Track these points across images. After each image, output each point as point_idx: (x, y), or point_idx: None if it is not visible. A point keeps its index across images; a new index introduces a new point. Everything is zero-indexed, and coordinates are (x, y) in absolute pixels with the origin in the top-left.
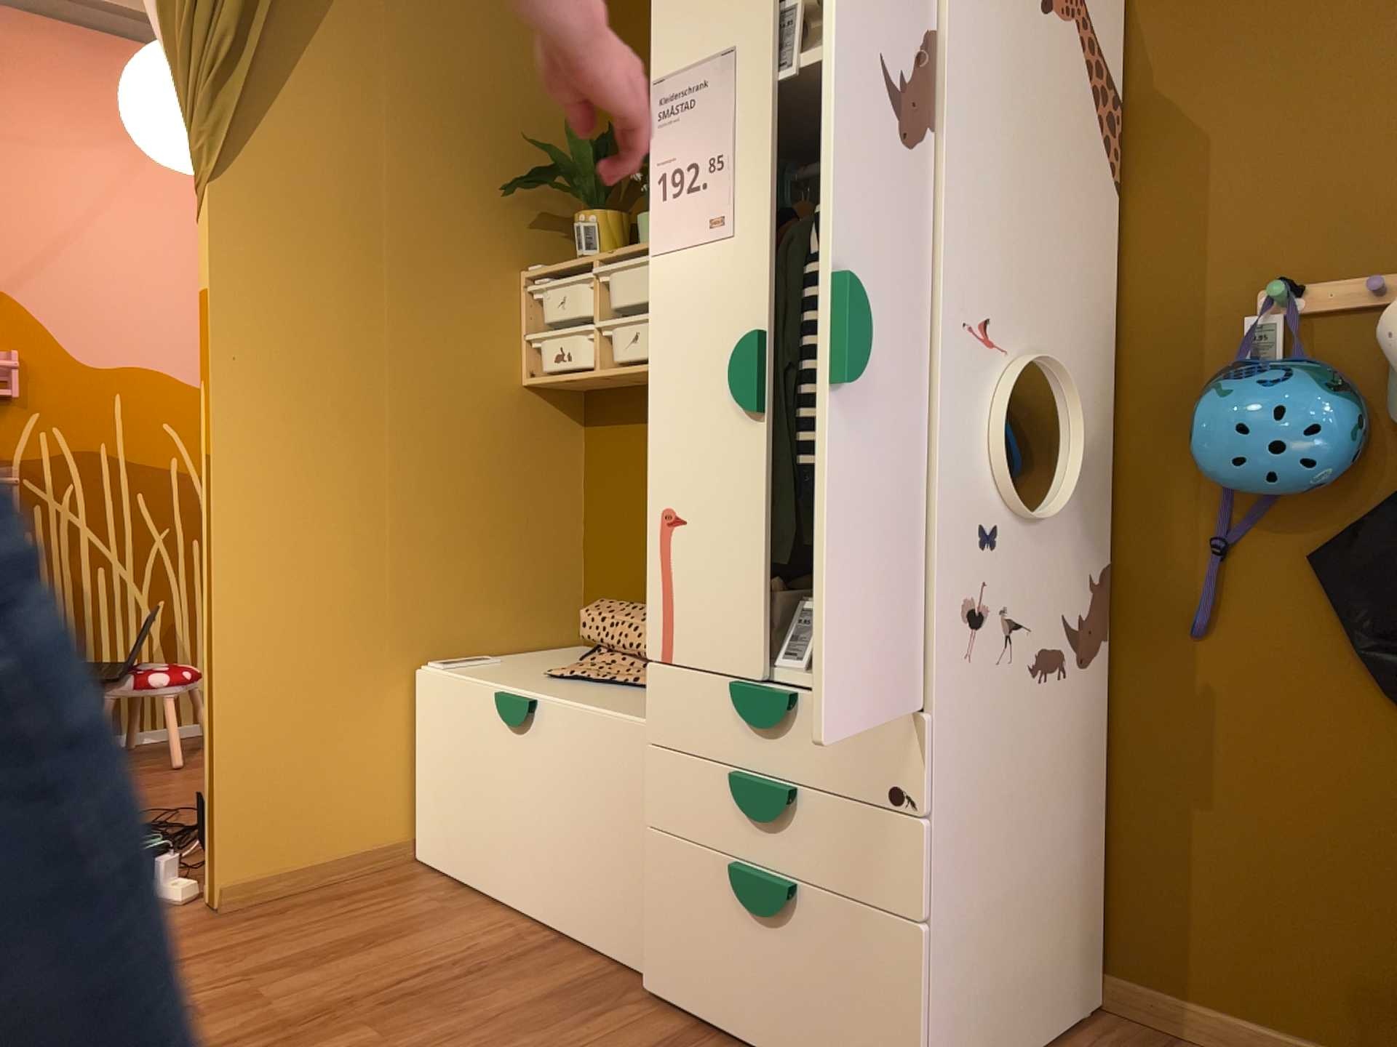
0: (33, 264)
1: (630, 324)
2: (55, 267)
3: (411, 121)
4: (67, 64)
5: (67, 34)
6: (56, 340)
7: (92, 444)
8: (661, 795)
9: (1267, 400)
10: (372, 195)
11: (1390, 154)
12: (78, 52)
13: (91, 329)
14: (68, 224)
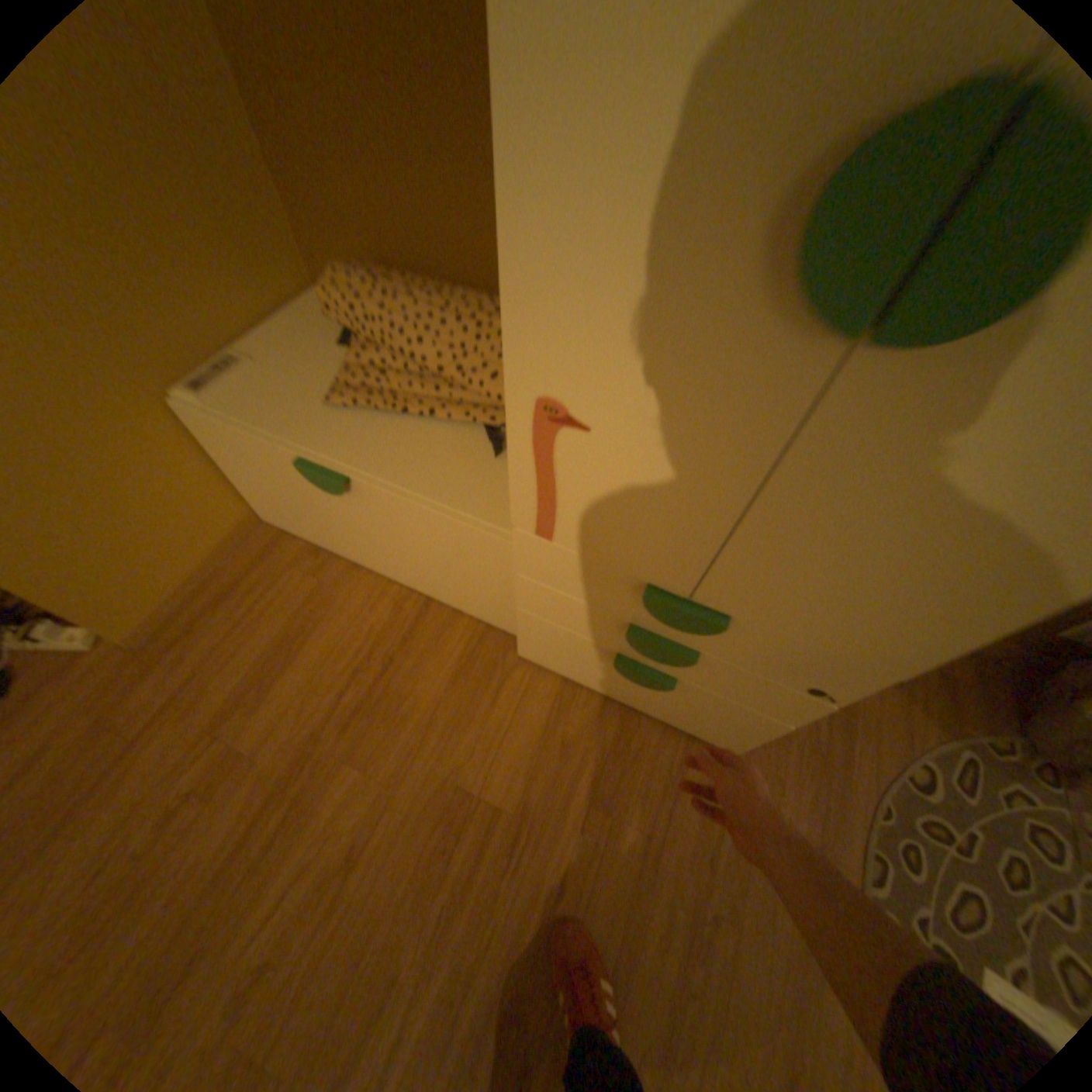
0: None
1: None
2: None
3: None
4: None
5: None
6: None
7: None
8: (535, 601)
9: None
10: None
11: None
12: None
13: None
14: None
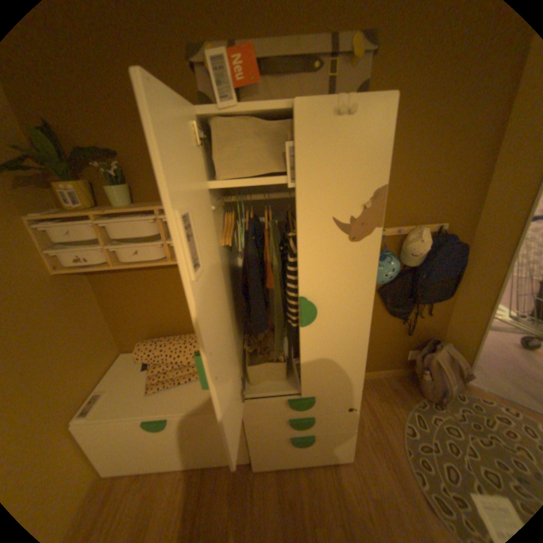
0: None
1: (130, 247)
2: None
3: None
4: None
5: None
6: None
7: None
8: (254, 432)
9: (390, 267)
10: None
11: (404, 195)
12: None
13: None
14: None
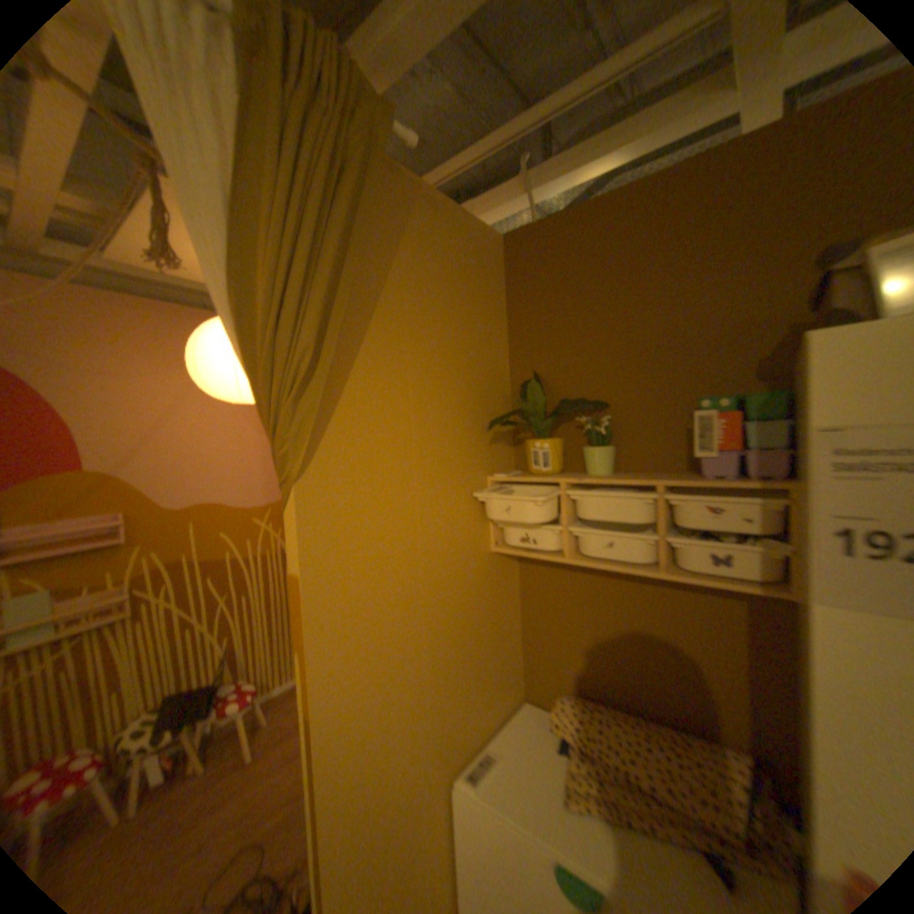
0: (125, 453)
1: (603, 536)
2: (141, 452)
3: (425, 388)
4: (139, 321)
5: (137, 302)
6: (145, 498)
7: (174, 557)
8: None
9: None
10: (405, 451)
11: None
12: (145, 313)
13: (168, 486)
14: (147, 424)
